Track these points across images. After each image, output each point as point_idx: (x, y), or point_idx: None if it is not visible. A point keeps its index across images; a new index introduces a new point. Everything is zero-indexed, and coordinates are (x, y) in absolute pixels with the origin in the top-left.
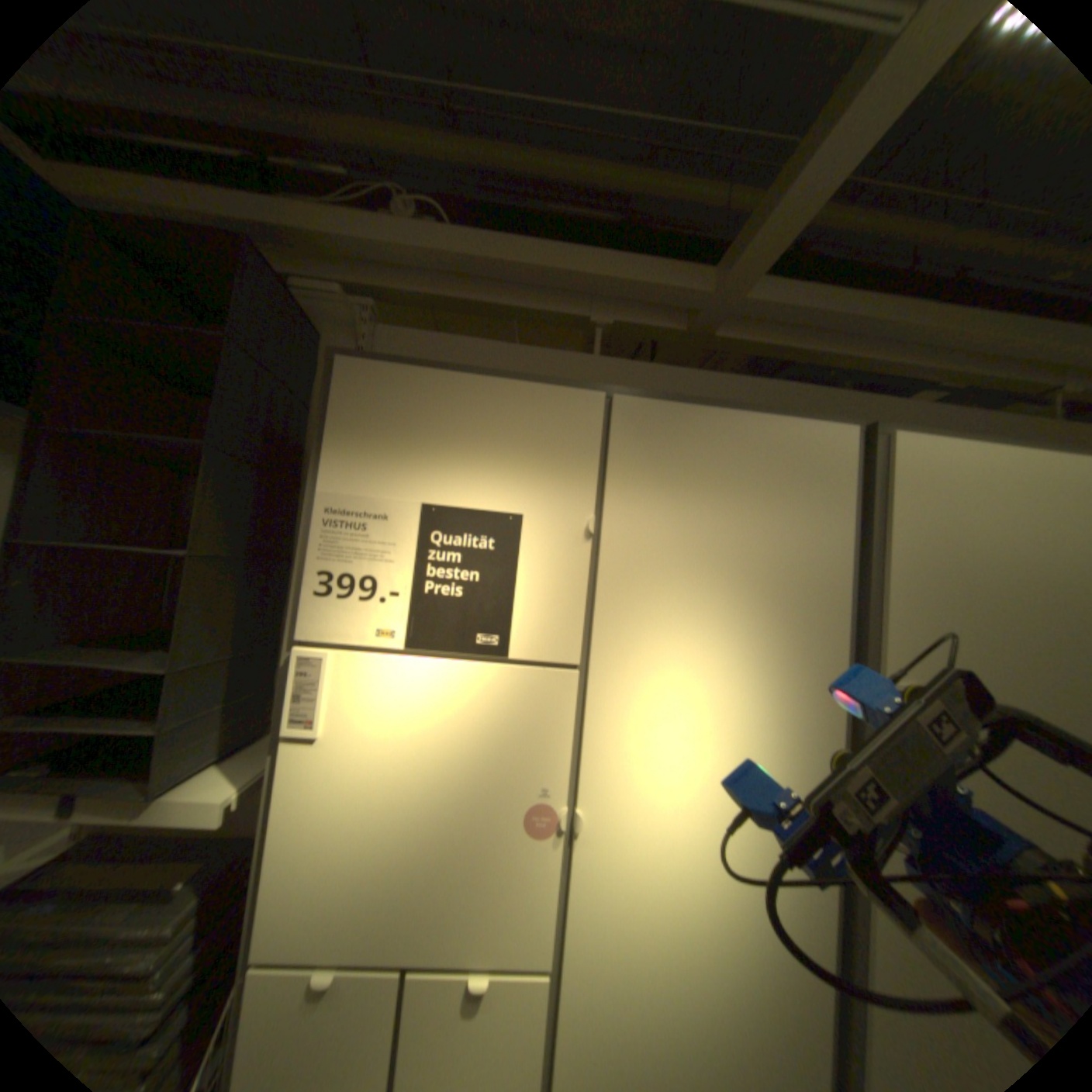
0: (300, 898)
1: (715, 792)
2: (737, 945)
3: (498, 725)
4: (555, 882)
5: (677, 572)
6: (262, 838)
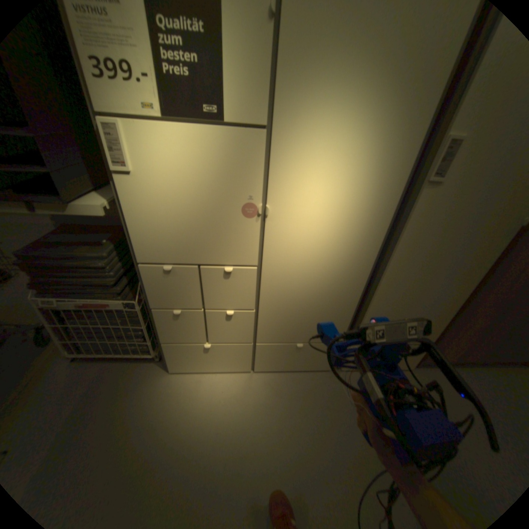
0: (149, 241)
1: (336, 196)
2: (335, 257)
3: (224, 163)
4: (258, 235)
5: (335, 48)
6: (123, 219)
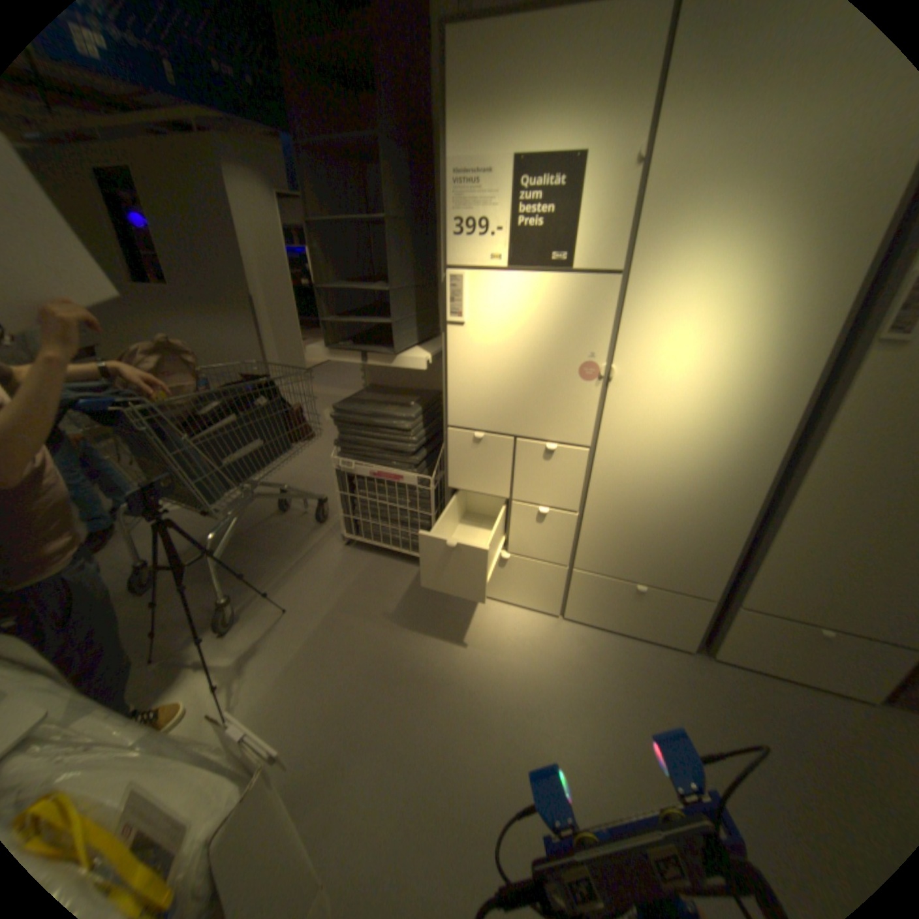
0: (466, 402)
1: (714, 358)
2: (709, 447)
3: (564, 315)
4: (596, 405)
5: (717, 183)
6: (445, 374)
